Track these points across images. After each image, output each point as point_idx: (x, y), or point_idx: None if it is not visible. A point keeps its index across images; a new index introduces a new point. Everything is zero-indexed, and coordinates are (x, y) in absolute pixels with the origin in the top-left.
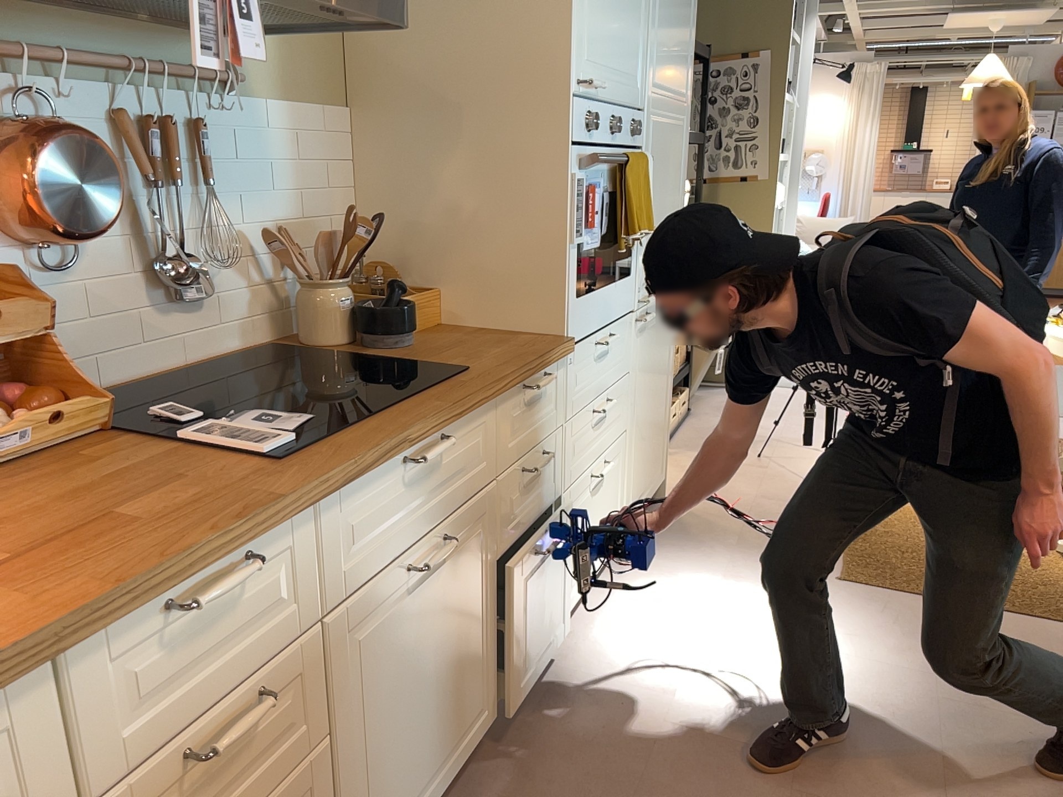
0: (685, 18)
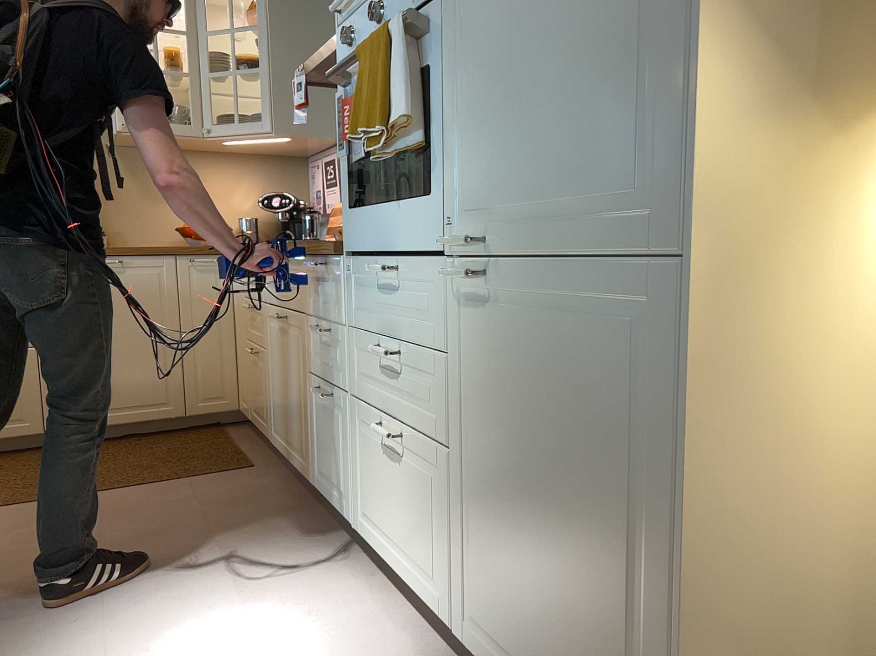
0: None
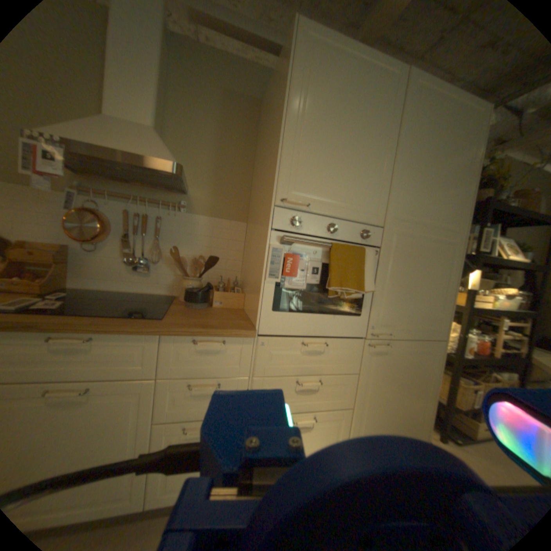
0: (458, 181)
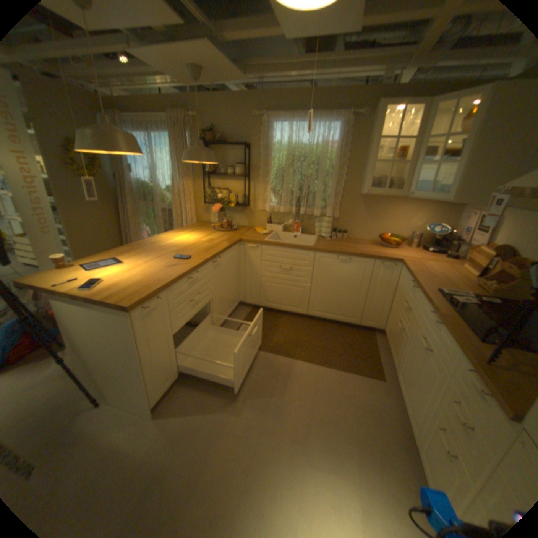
0: None
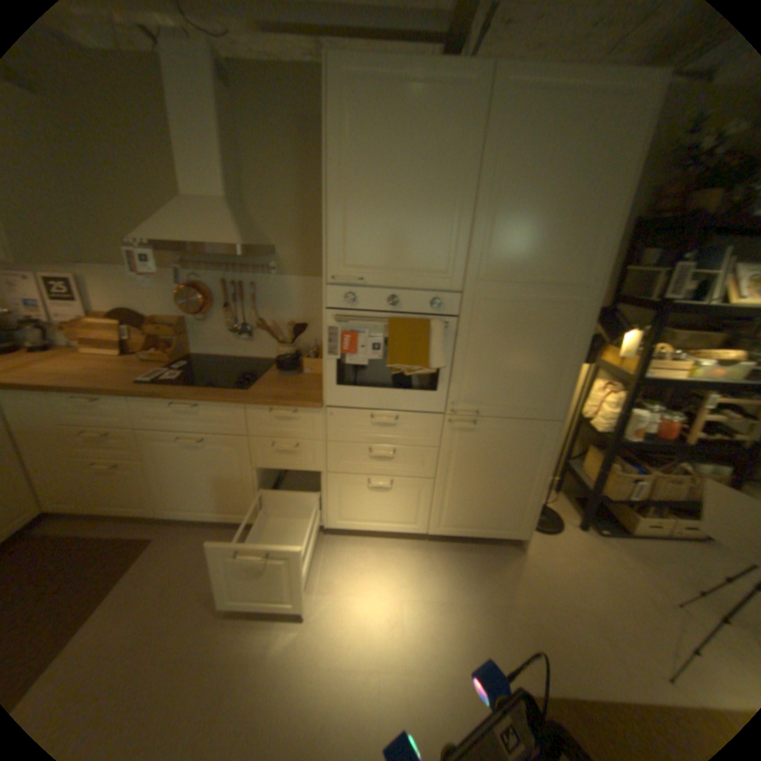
0: (585, 213)
